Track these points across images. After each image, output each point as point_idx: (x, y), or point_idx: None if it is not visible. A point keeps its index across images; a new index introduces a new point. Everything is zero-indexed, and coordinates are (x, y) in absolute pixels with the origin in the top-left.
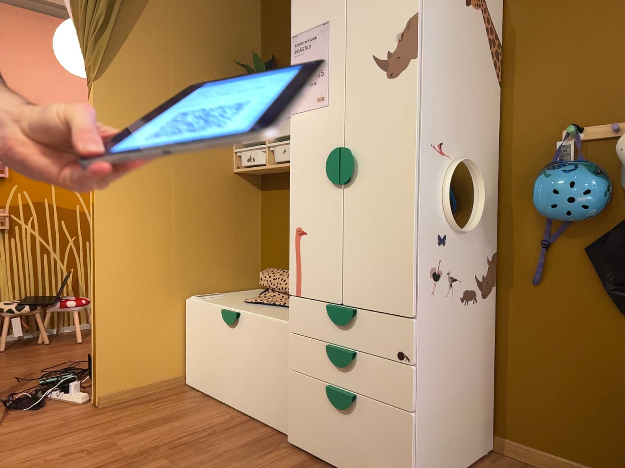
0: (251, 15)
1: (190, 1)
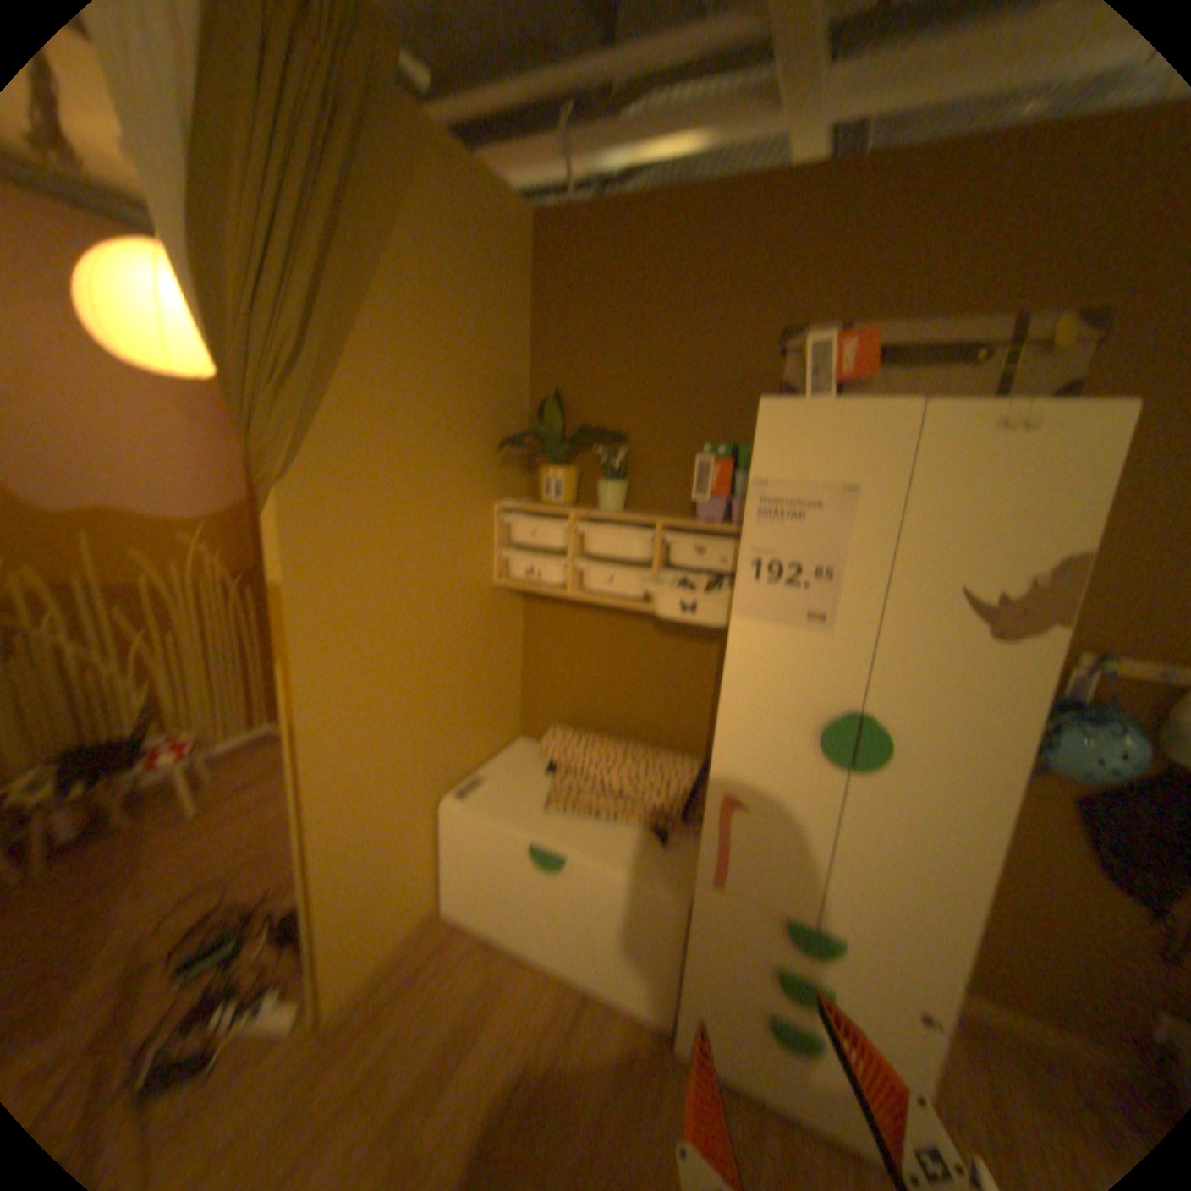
0: (520, 304)
1: (435, 279)
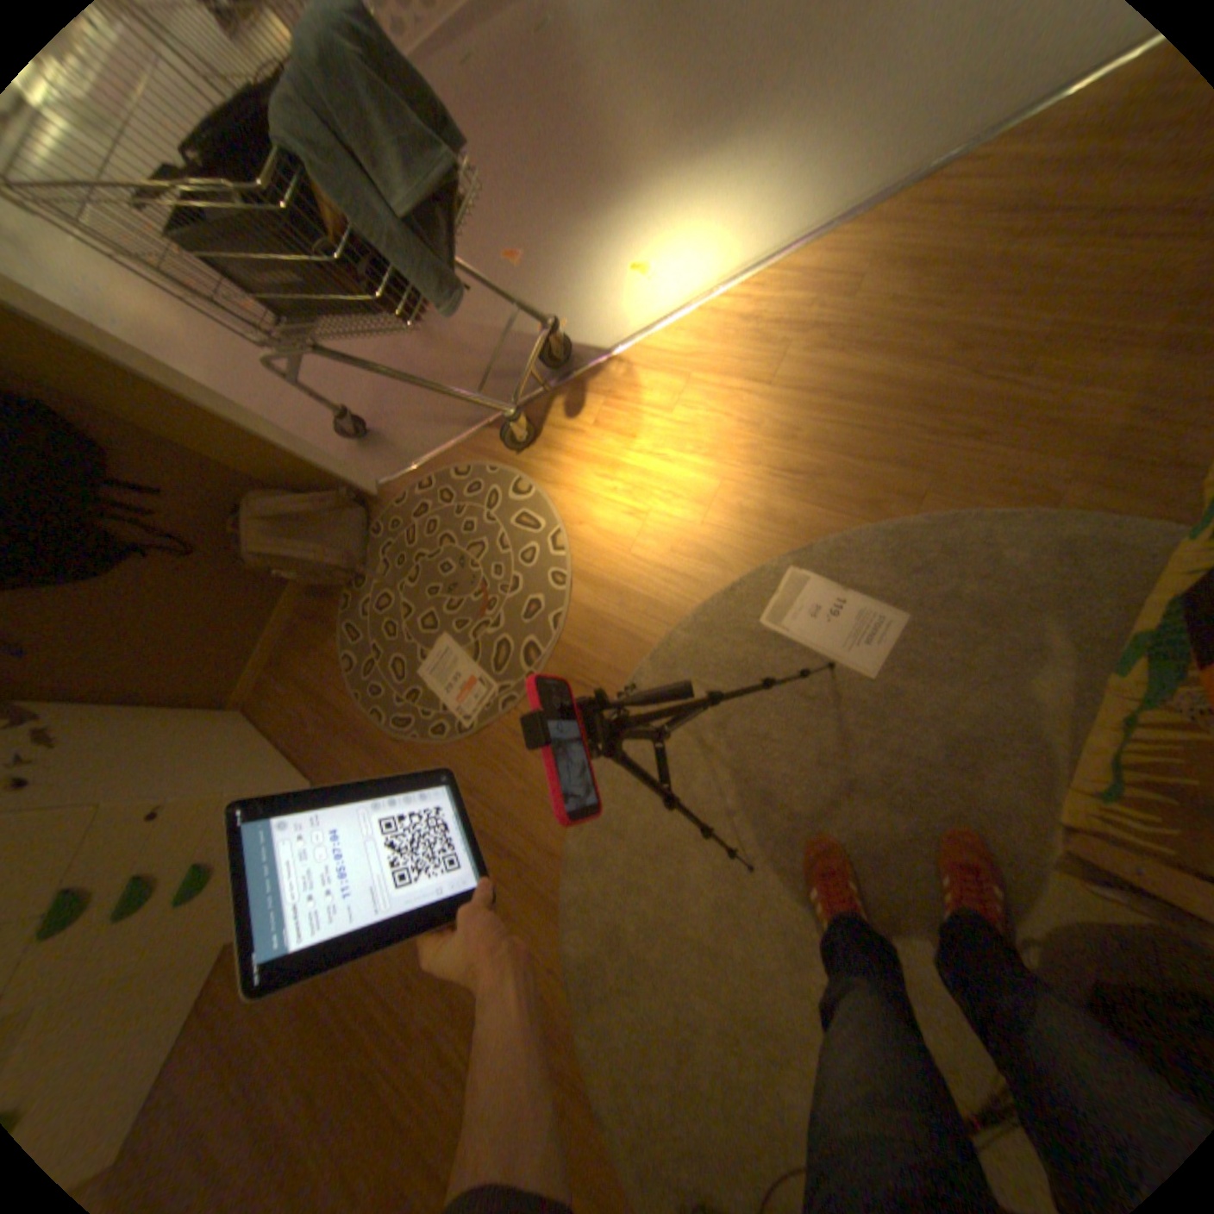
0: None
1: None
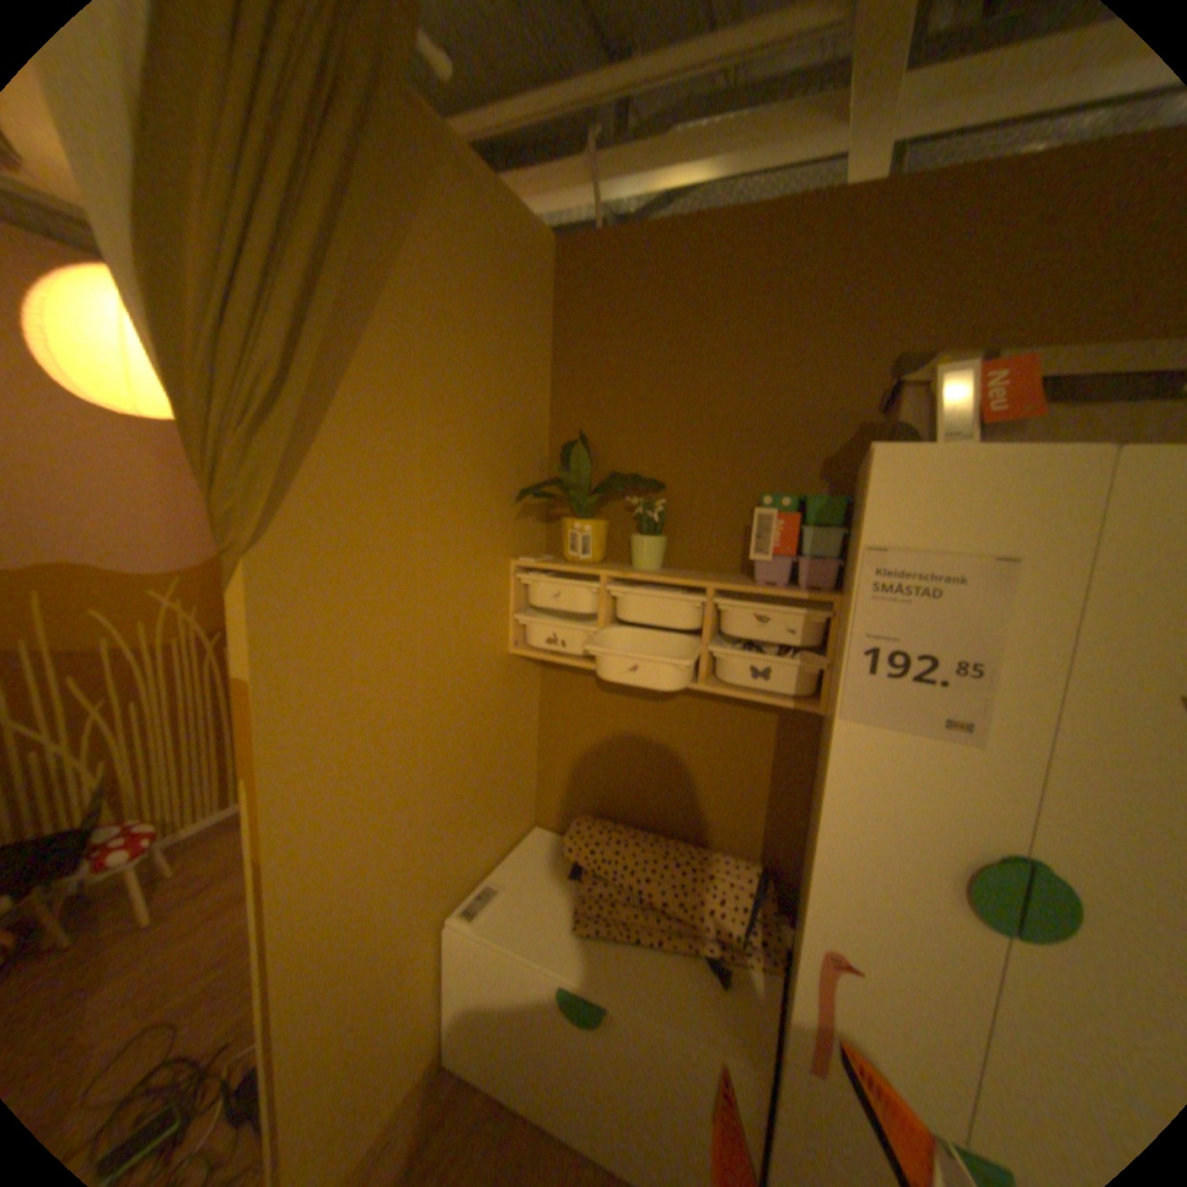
0: (540, 342)
1: (450, 310)
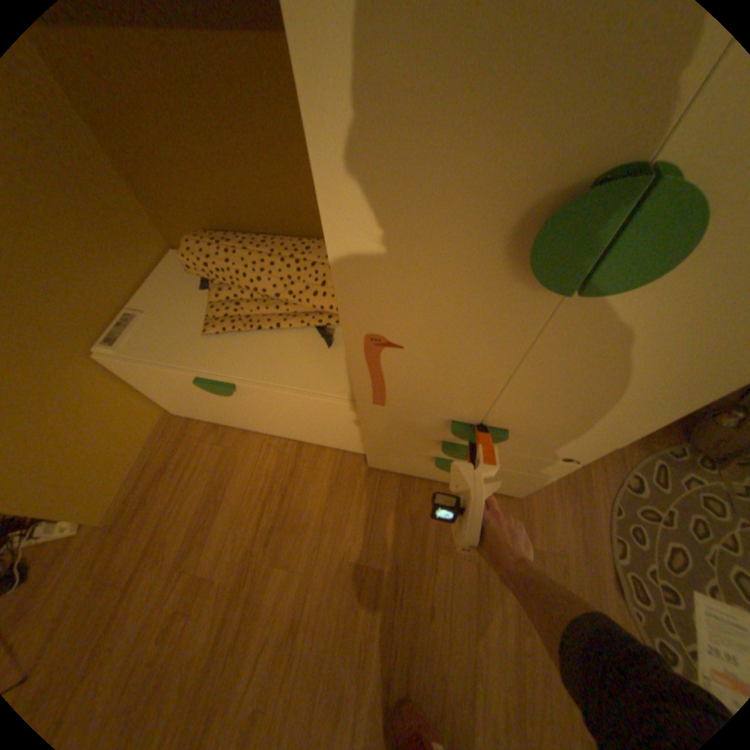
0: None
1: None
